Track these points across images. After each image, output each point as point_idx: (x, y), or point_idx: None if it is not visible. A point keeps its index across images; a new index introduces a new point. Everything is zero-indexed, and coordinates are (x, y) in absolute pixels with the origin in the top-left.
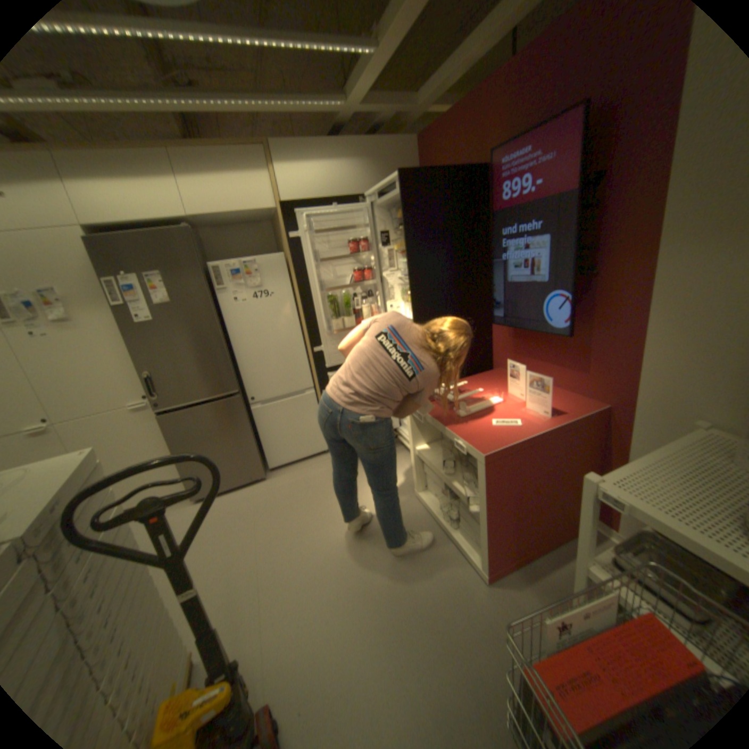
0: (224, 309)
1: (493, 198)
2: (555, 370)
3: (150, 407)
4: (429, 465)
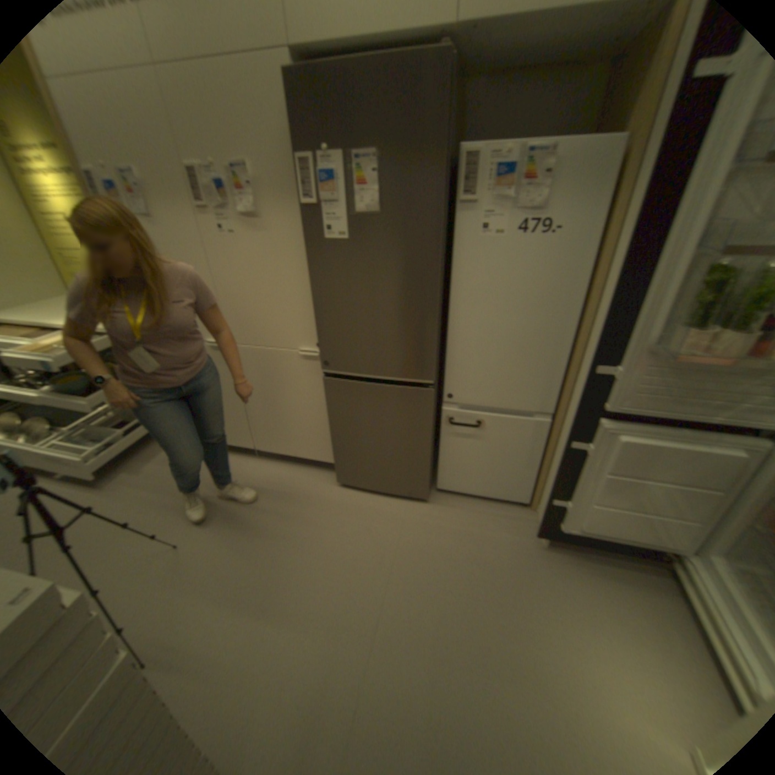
0: (458, 241)
1: None
2: None
3: (321, 358)
4: None
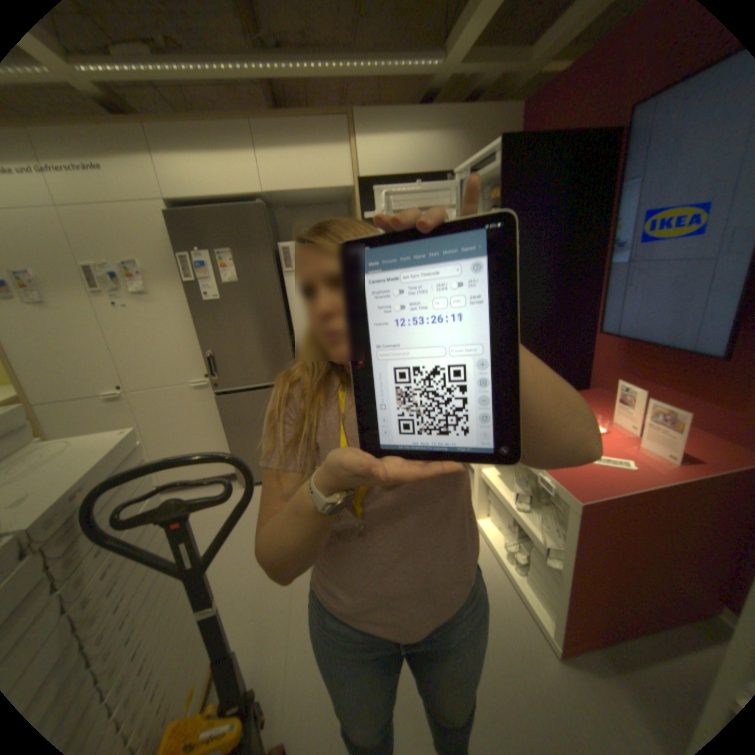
0: (290, 293)
1: (623, 172)
2: (687, 401)
3: (211, 385)
4: (497, 493)
